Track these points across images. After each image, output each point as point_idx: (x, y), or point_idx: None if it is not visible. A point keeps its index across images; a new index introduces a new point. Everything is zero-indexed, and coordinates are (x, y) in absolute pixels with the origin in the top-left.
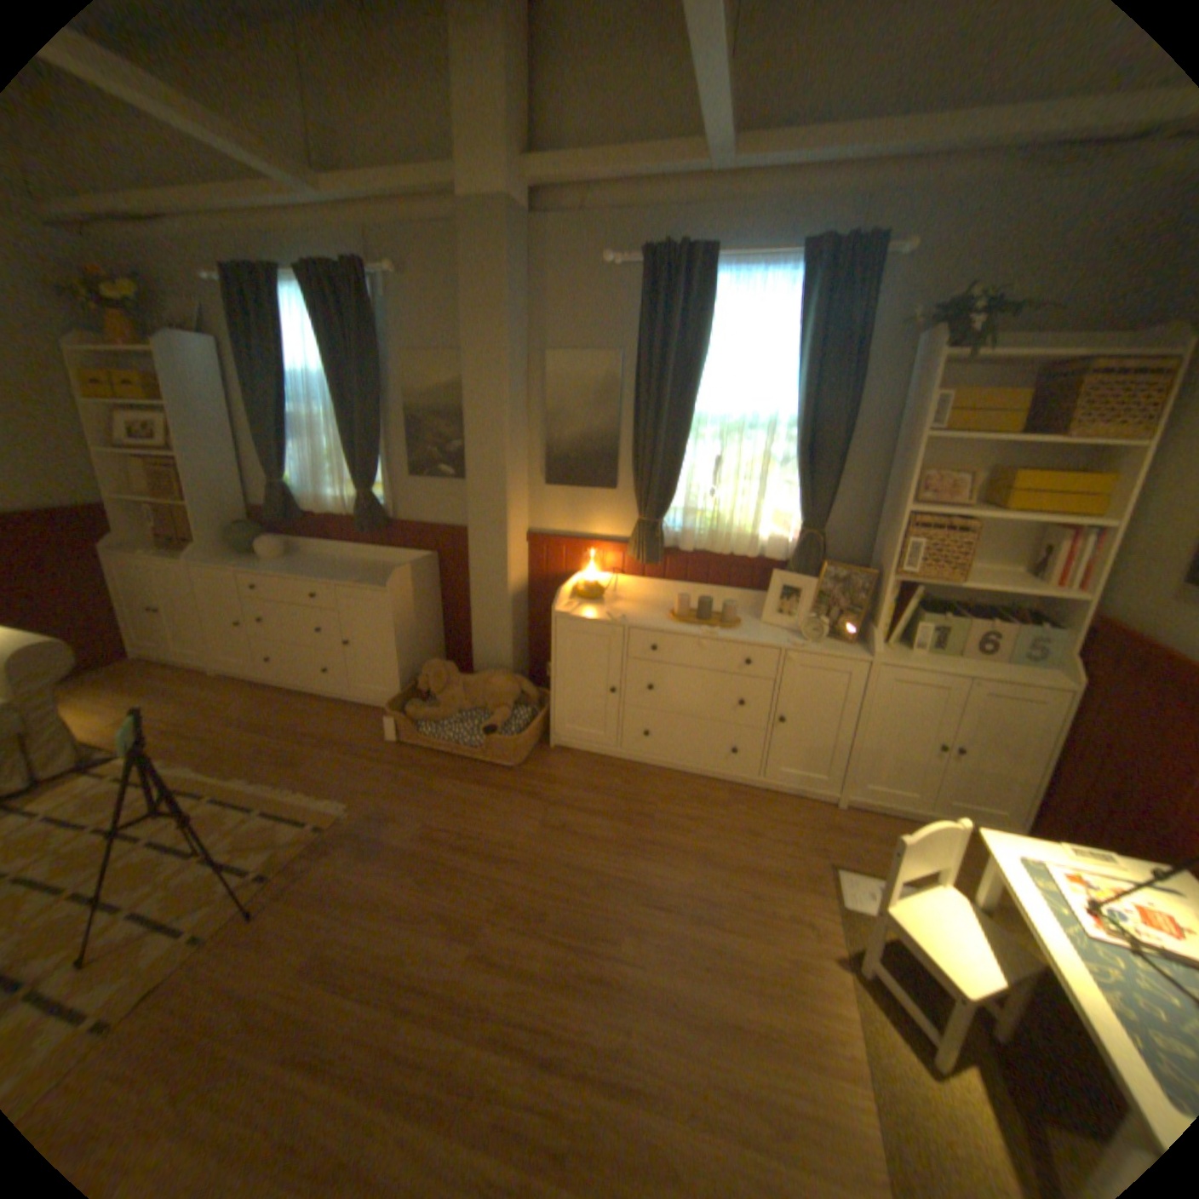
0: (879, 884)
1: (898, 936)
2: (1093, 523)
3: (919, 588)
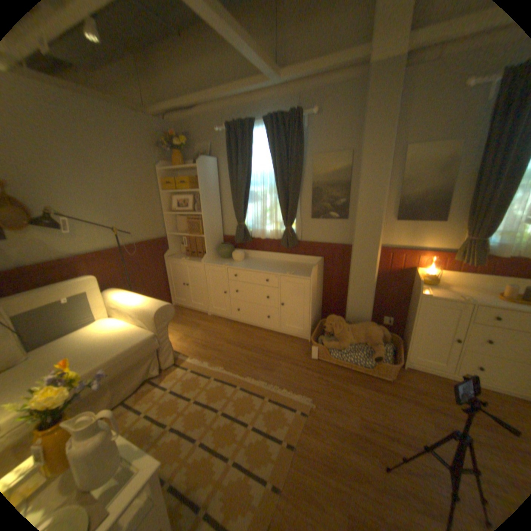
0: None
1: None
2: None
3: None
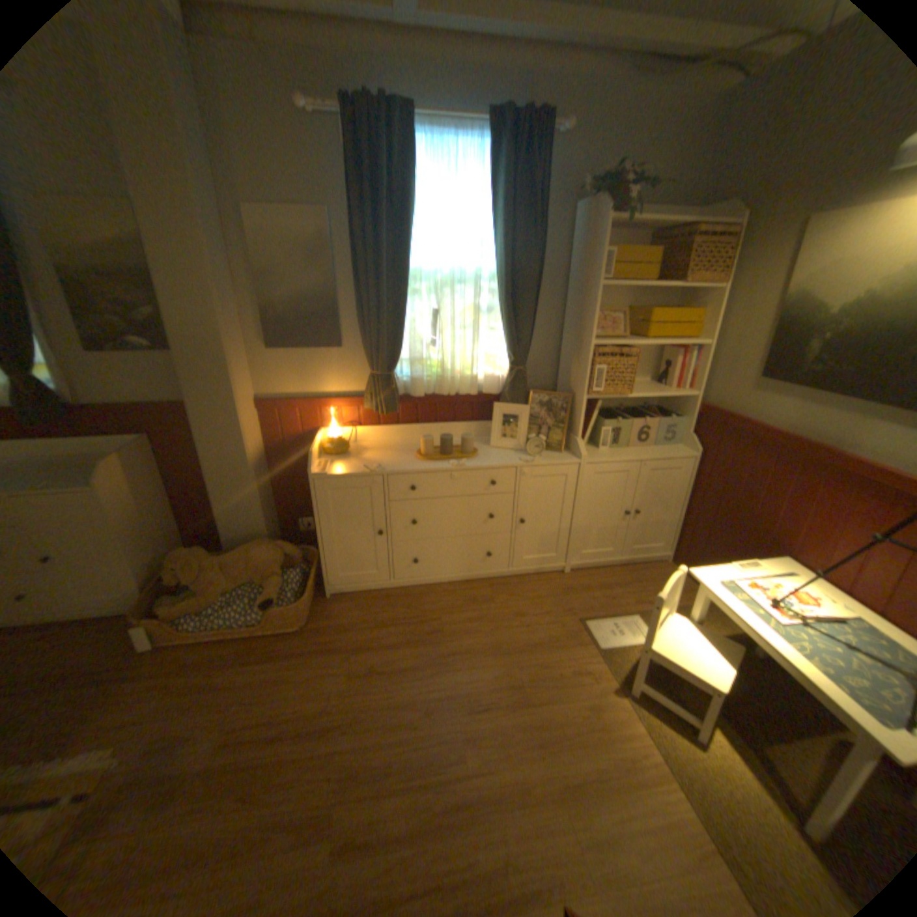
0: (611, 621)
1: (661, 663)
2: (691, 342)
3: (598, 402)
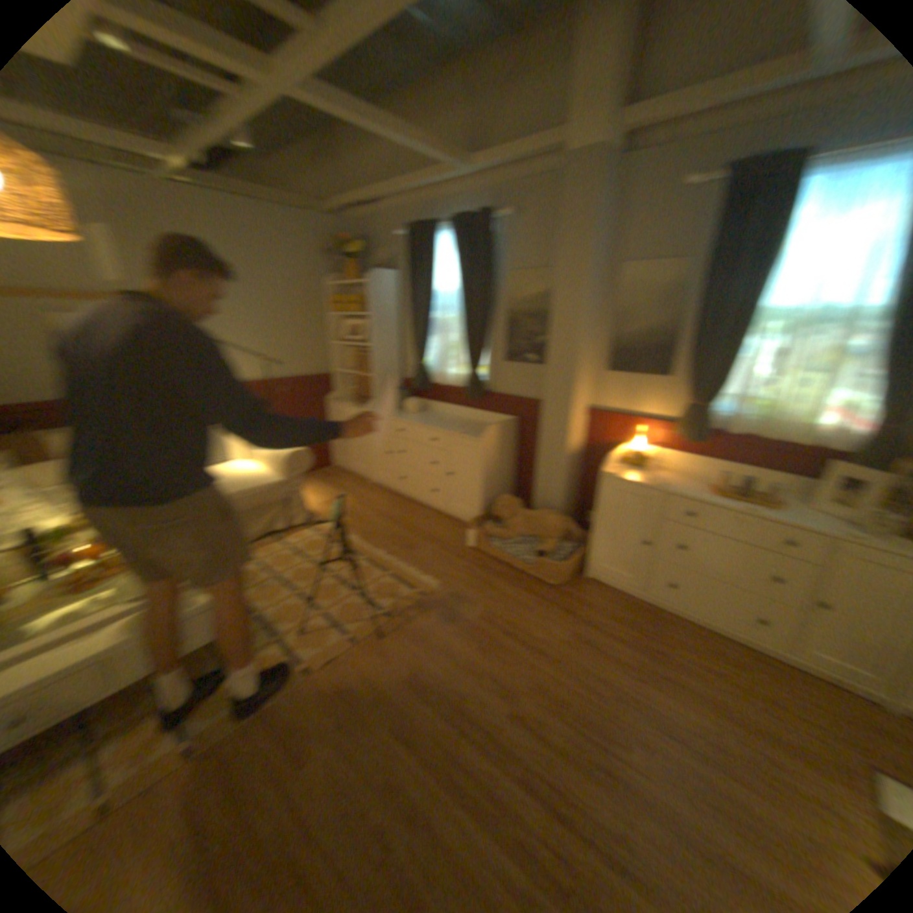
0: None
1: None
2: None
3: None
